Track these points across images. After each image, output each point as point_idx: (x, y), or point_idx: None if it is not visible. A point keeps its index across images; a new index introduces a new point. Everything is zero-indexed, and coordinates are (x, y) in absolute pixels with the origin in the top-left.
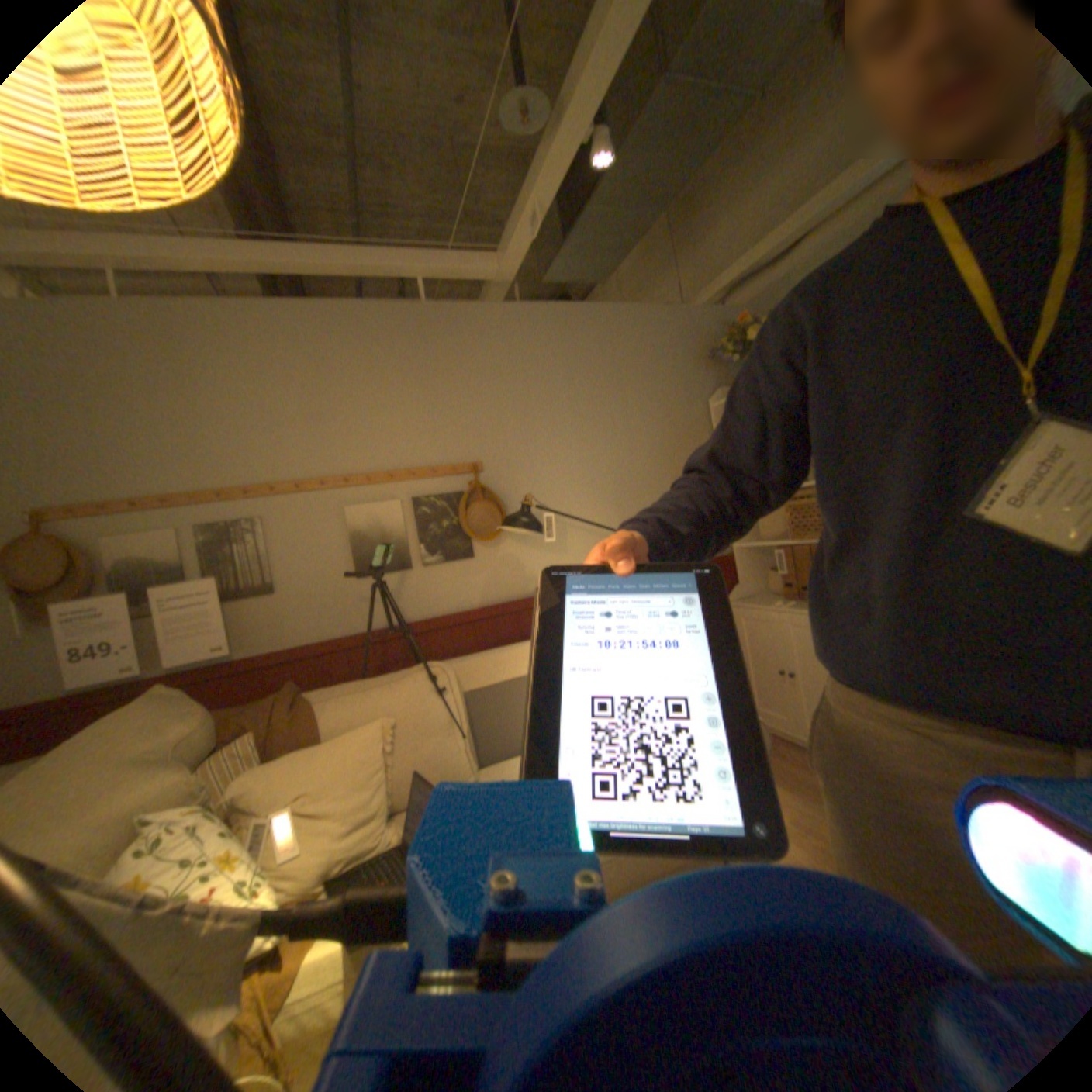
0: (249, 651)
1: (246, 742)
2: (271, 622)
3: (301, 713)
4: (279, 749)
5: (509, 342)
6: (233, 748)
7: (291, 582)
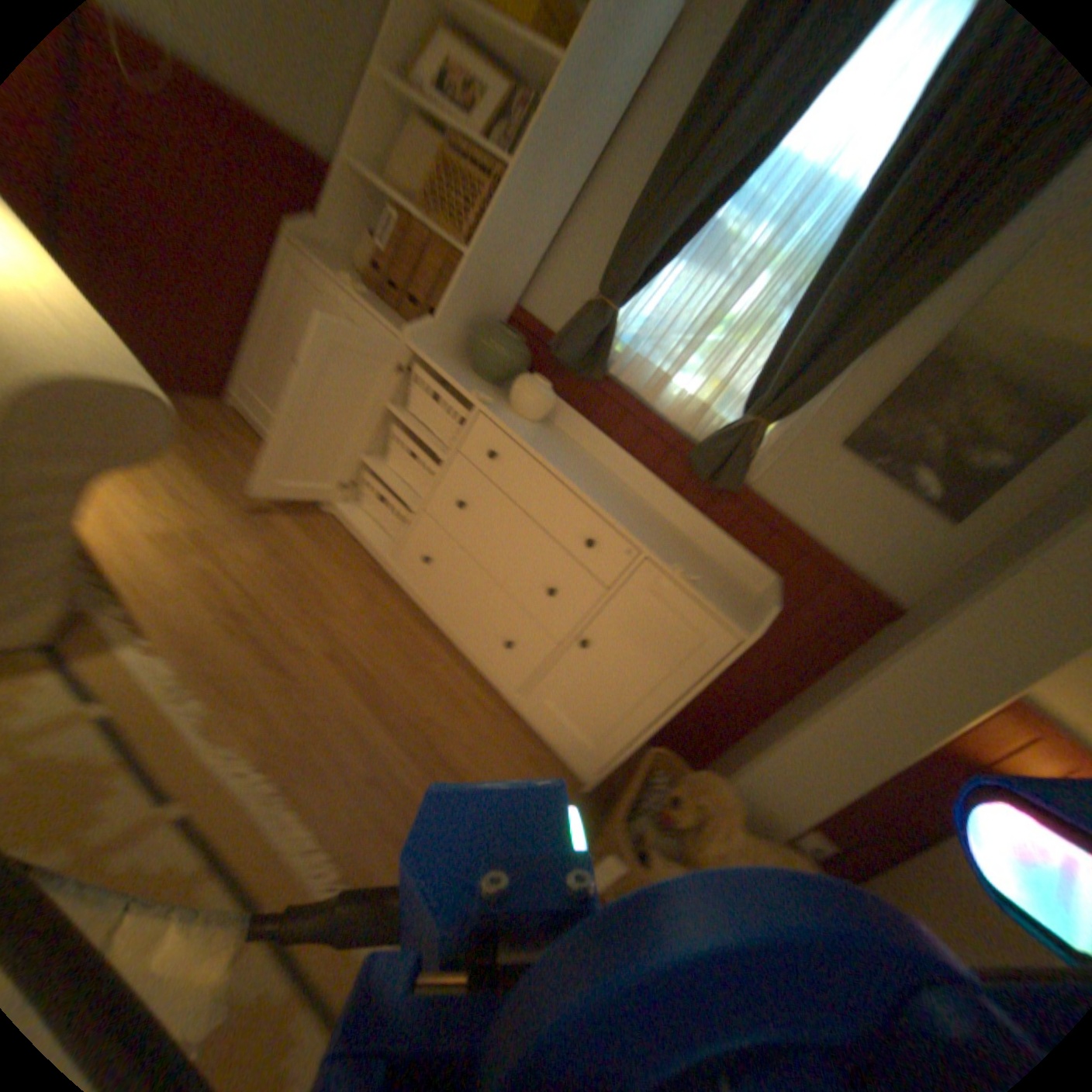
0: None
1: None
2: None
3: None
4: None
5: None
6: None
7: None
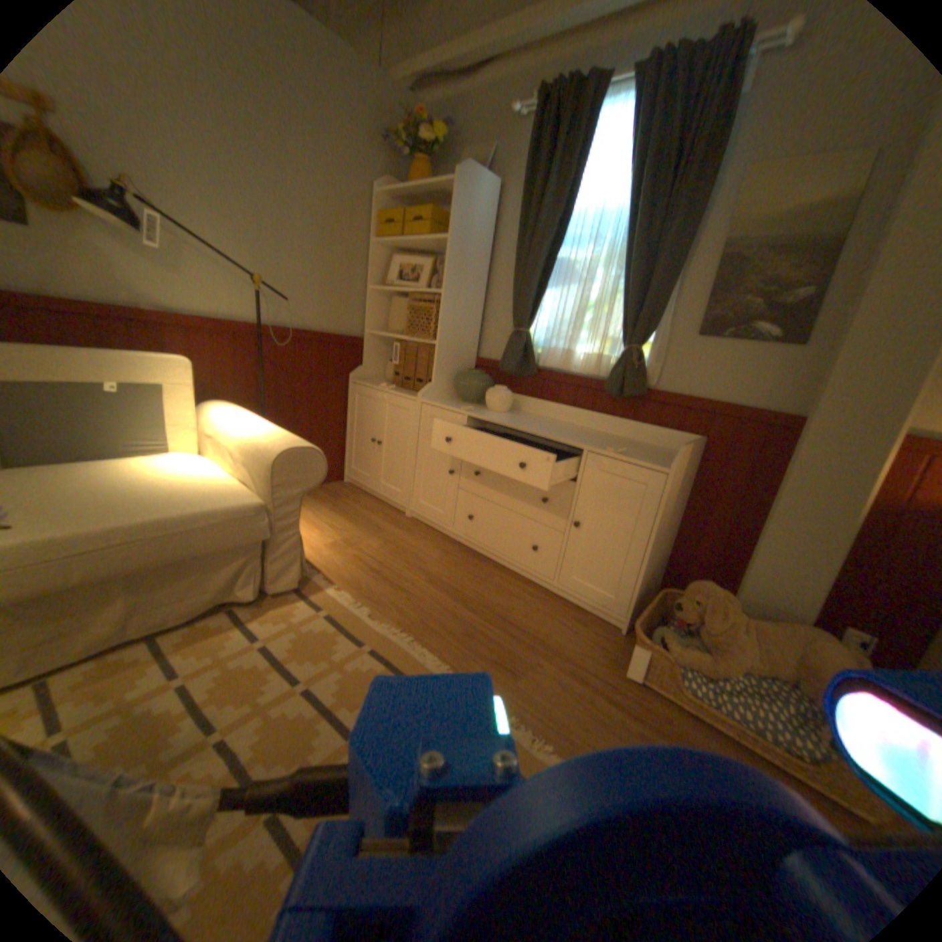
0: None
1: None
2: None
3: None
4: None
5: None
6: None
7: None
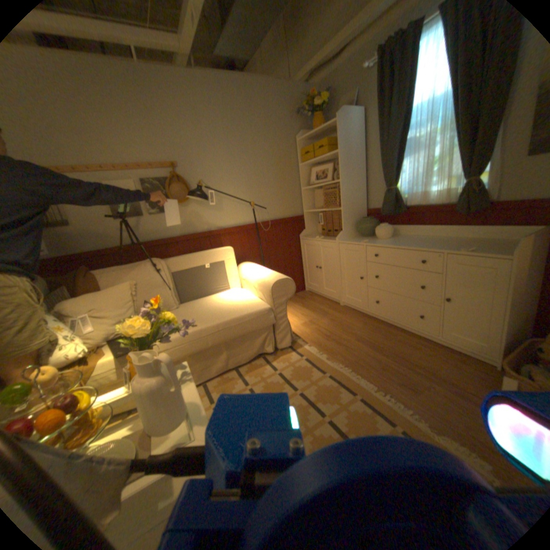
0: (59, 253)
1: (62, 289)
2: (70, 239)
3: (89, 278)
4: (80, 293)
5: (188, 93)
6: (56, 292)
7: (77, 219)
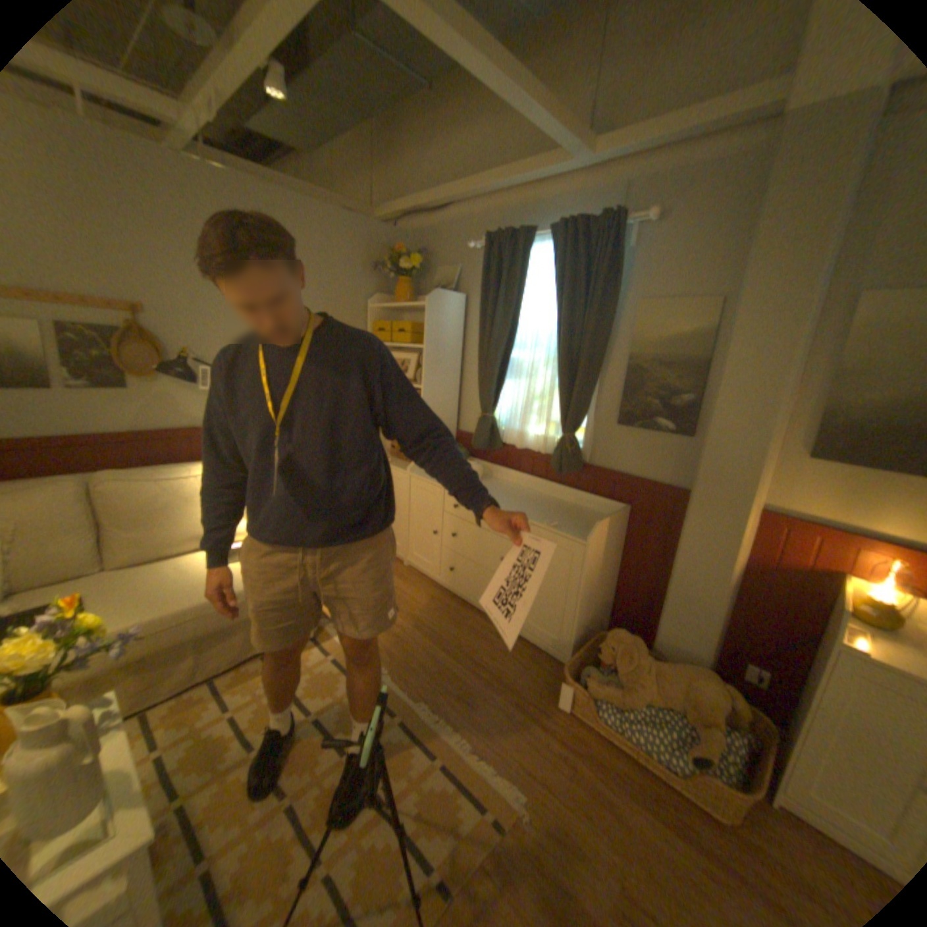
0: None
1: None
2: None
3: None
4: None
5: (184, 199)
6: None
7: None
